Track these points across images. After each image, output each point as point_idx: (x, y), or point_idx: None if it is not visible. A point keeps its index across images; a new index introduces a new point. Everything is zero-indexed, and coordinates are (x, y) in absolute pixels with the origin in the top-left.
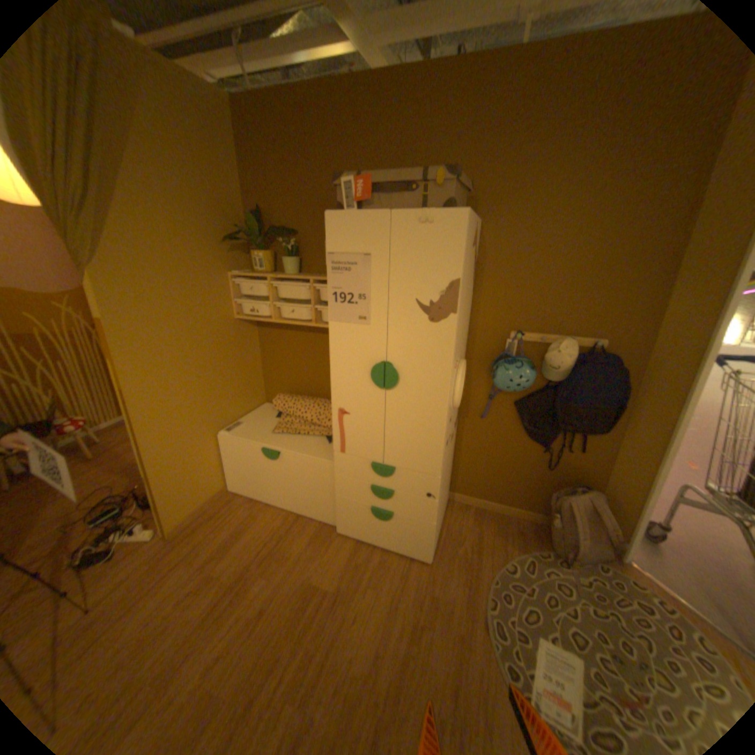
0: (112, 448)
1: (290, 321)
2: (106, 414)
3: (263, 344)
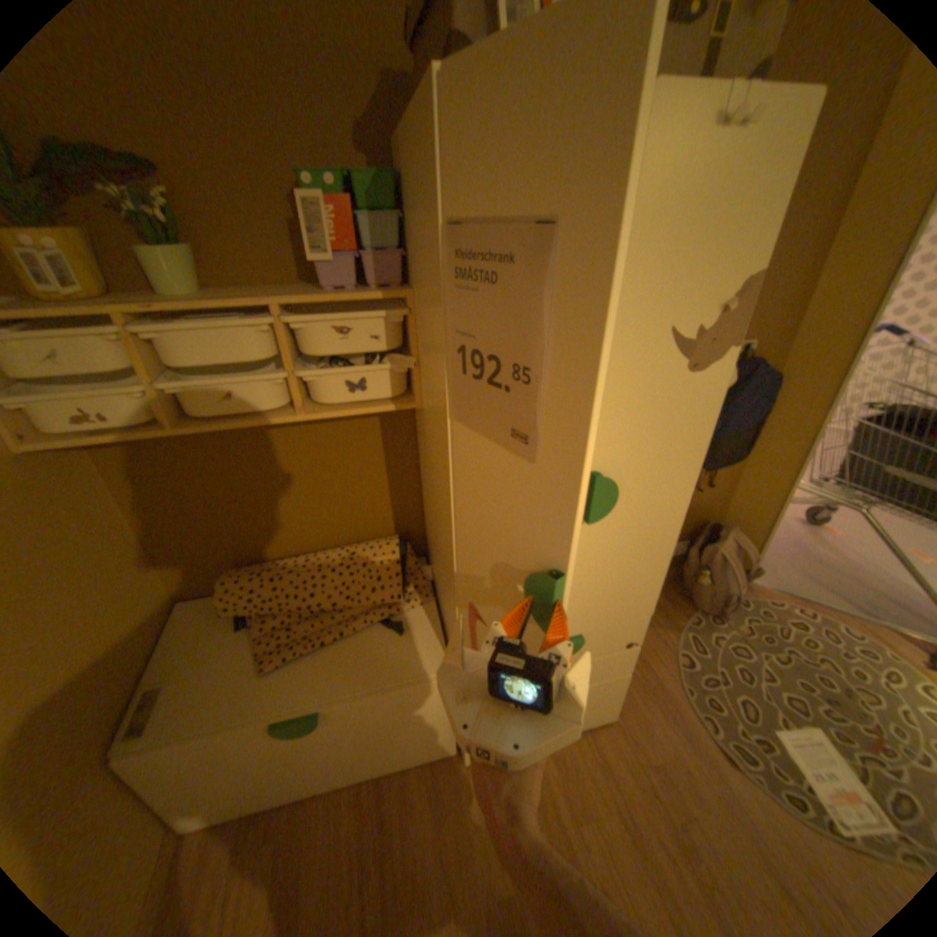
0: None
1: (228, 420)
2: None
3: (121, 486)
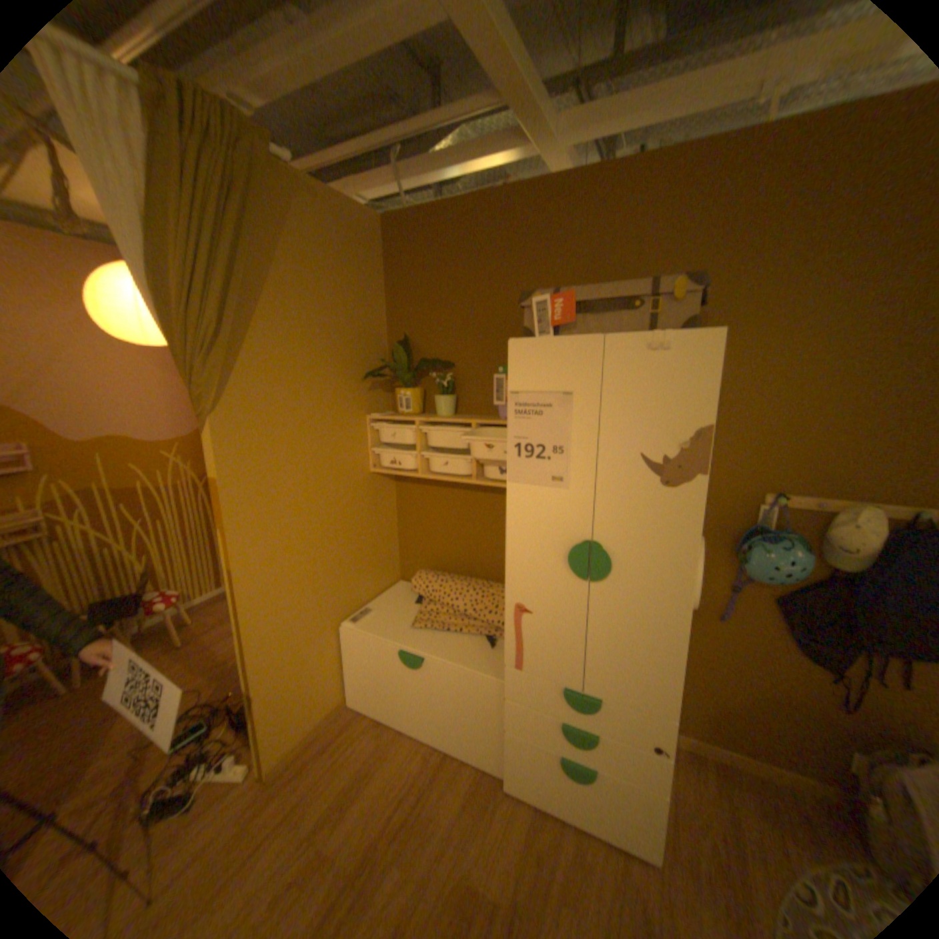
0: (206, 632)
1: (442, 475)
2: (203, 586)
3: (401, 503)
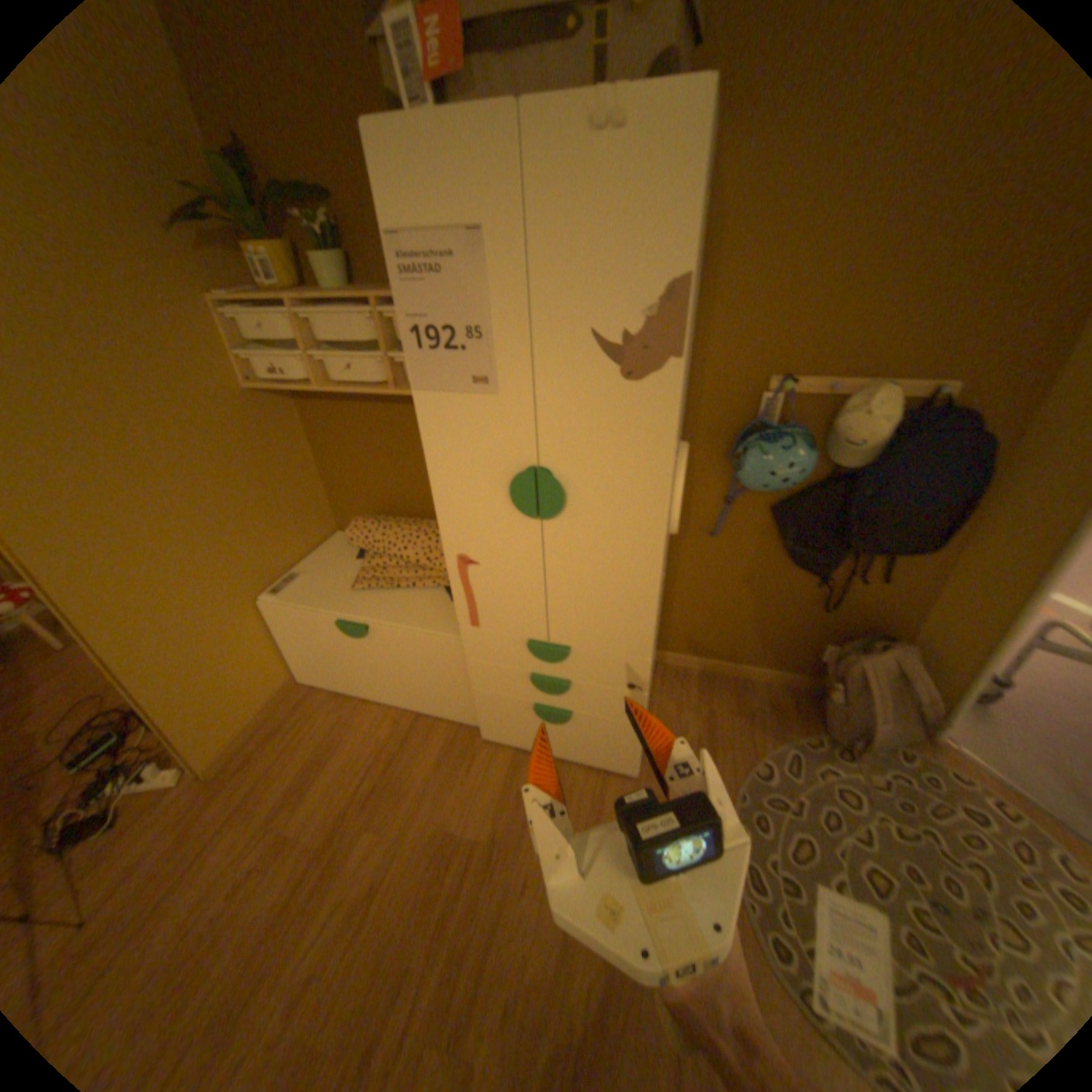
0: None
1: (347, 387)
2: None
3: (311, 431)
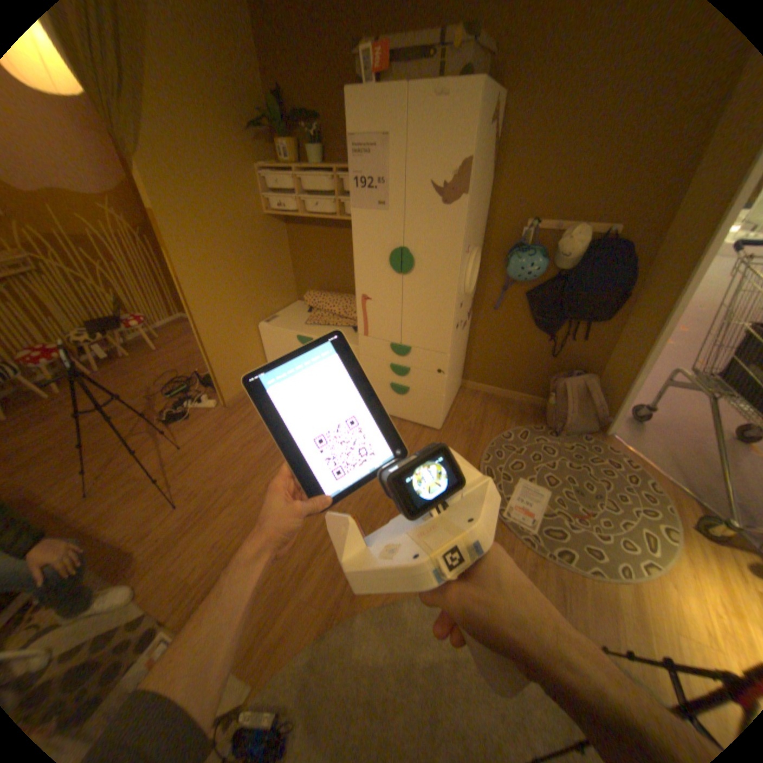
0: (170, 342)
1: (316, 215)
2: (159, 314)
3: (291, 242)
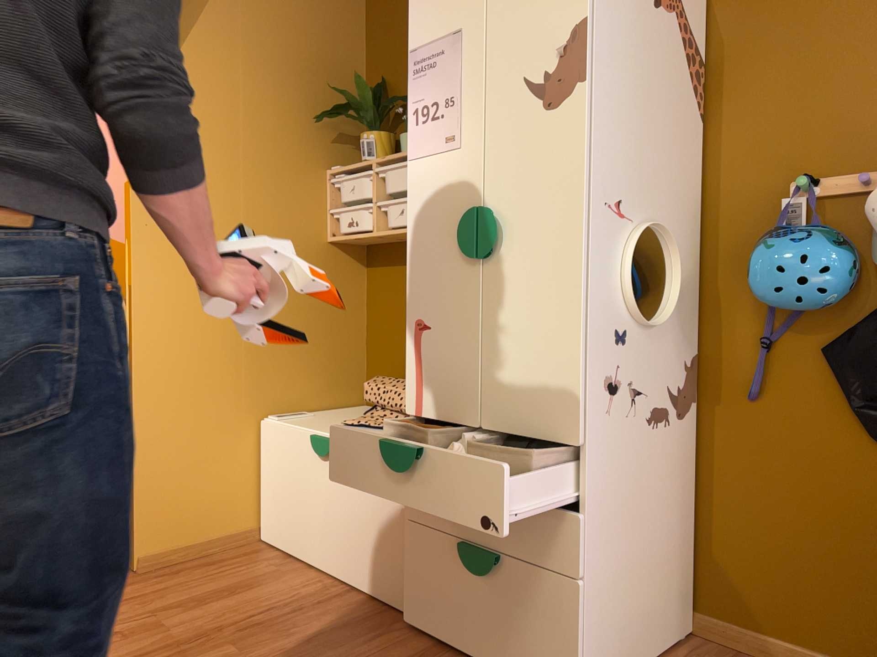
0: None
1: (396, 226)
2: None
3: (370, 295)
